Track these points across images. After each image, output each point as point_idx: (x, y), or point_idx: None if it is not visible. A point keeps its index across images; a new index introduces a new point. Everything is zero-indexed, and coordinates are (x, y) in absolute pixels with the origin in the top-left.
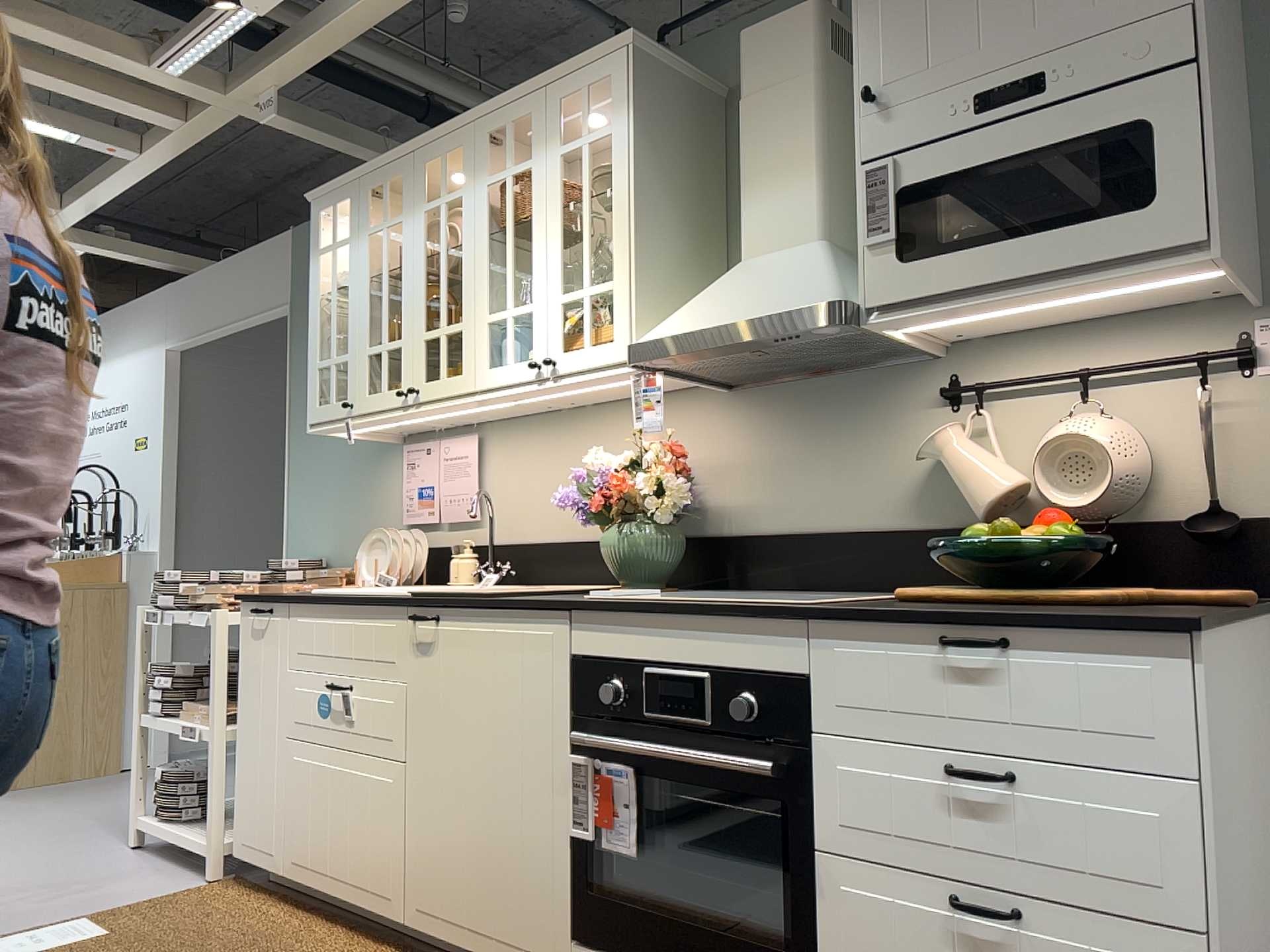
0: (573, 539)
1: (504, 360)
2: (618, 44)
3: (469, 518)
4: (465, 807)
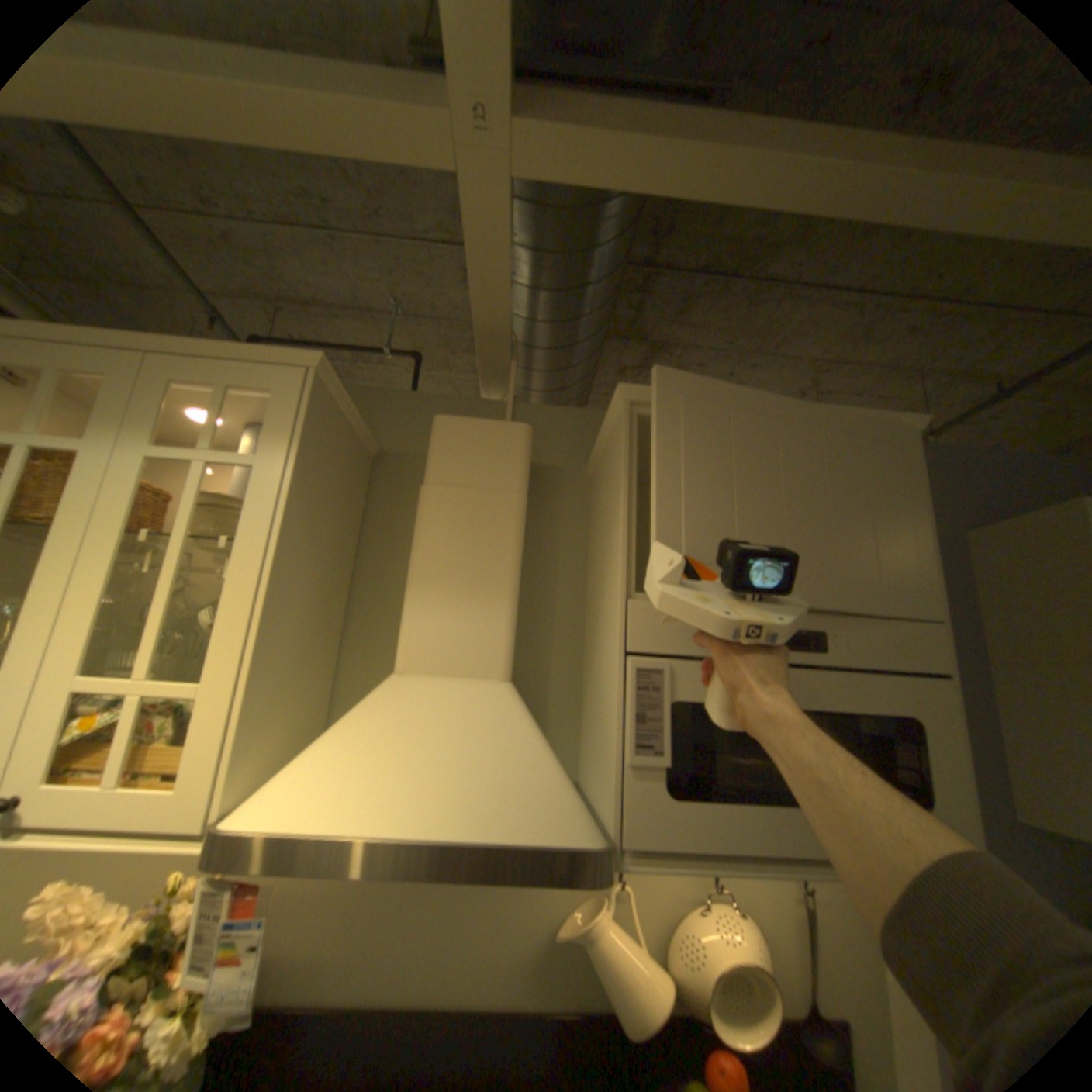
0: None
1: None
2: (296, 355)
3: None
4: None
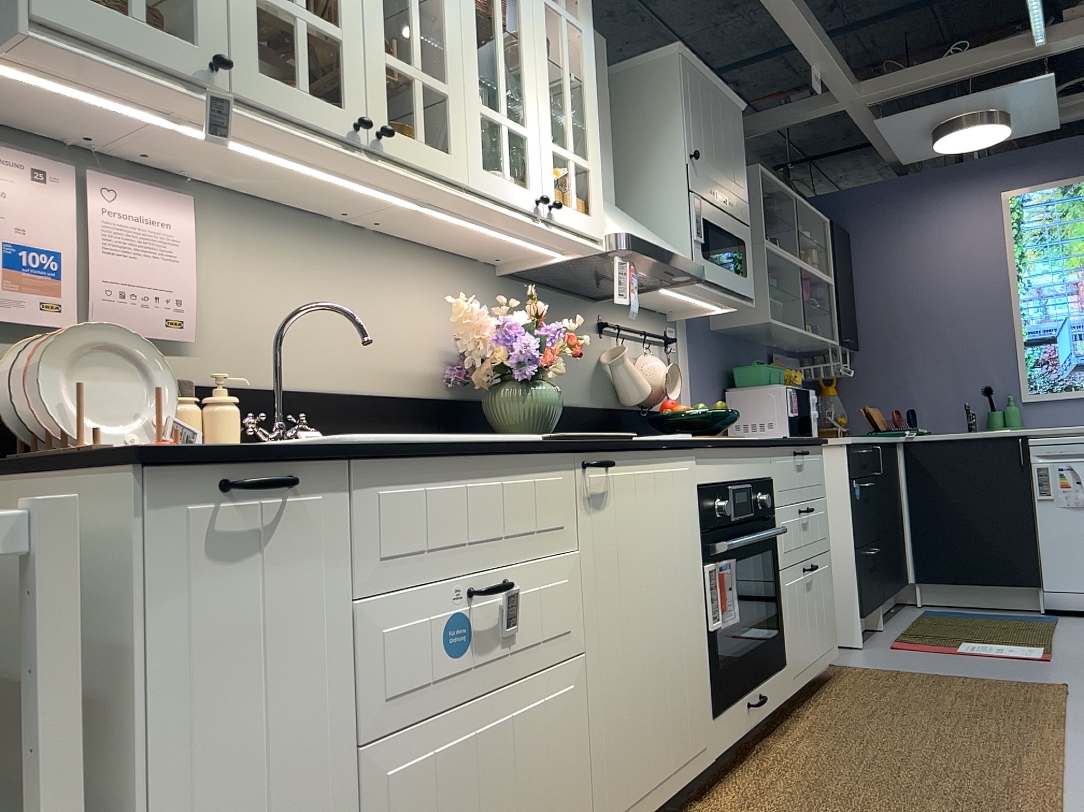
0: (359, 391)
1: (502, 173)
2: None
3: (170, 336)
4: (645, 661)
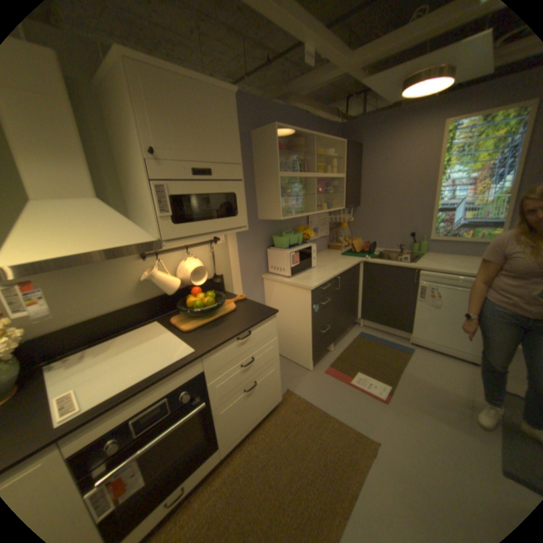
0: None
1: None
2: None
3: None
4: None
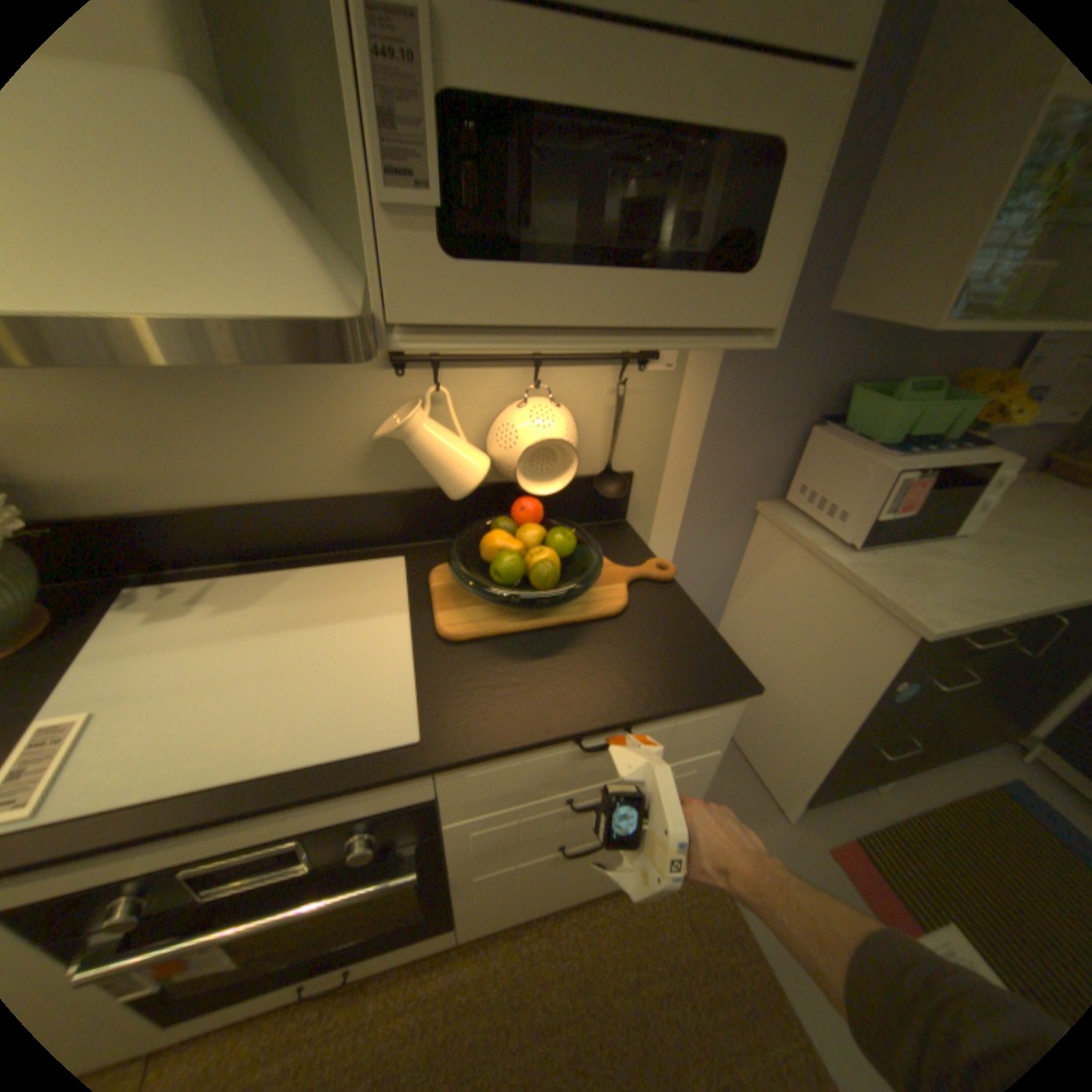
0: None
1: None
2: None
3: None
4: None
